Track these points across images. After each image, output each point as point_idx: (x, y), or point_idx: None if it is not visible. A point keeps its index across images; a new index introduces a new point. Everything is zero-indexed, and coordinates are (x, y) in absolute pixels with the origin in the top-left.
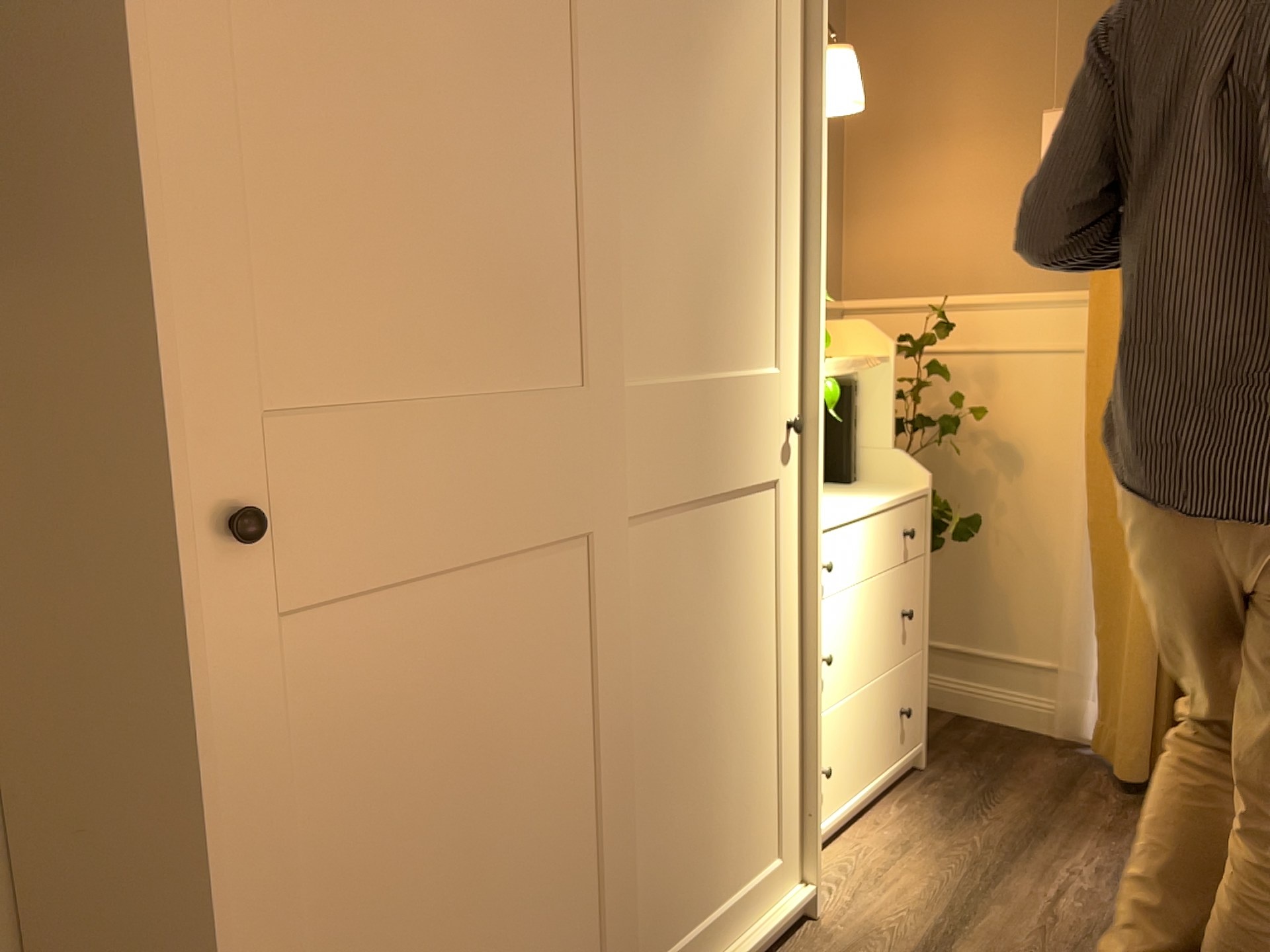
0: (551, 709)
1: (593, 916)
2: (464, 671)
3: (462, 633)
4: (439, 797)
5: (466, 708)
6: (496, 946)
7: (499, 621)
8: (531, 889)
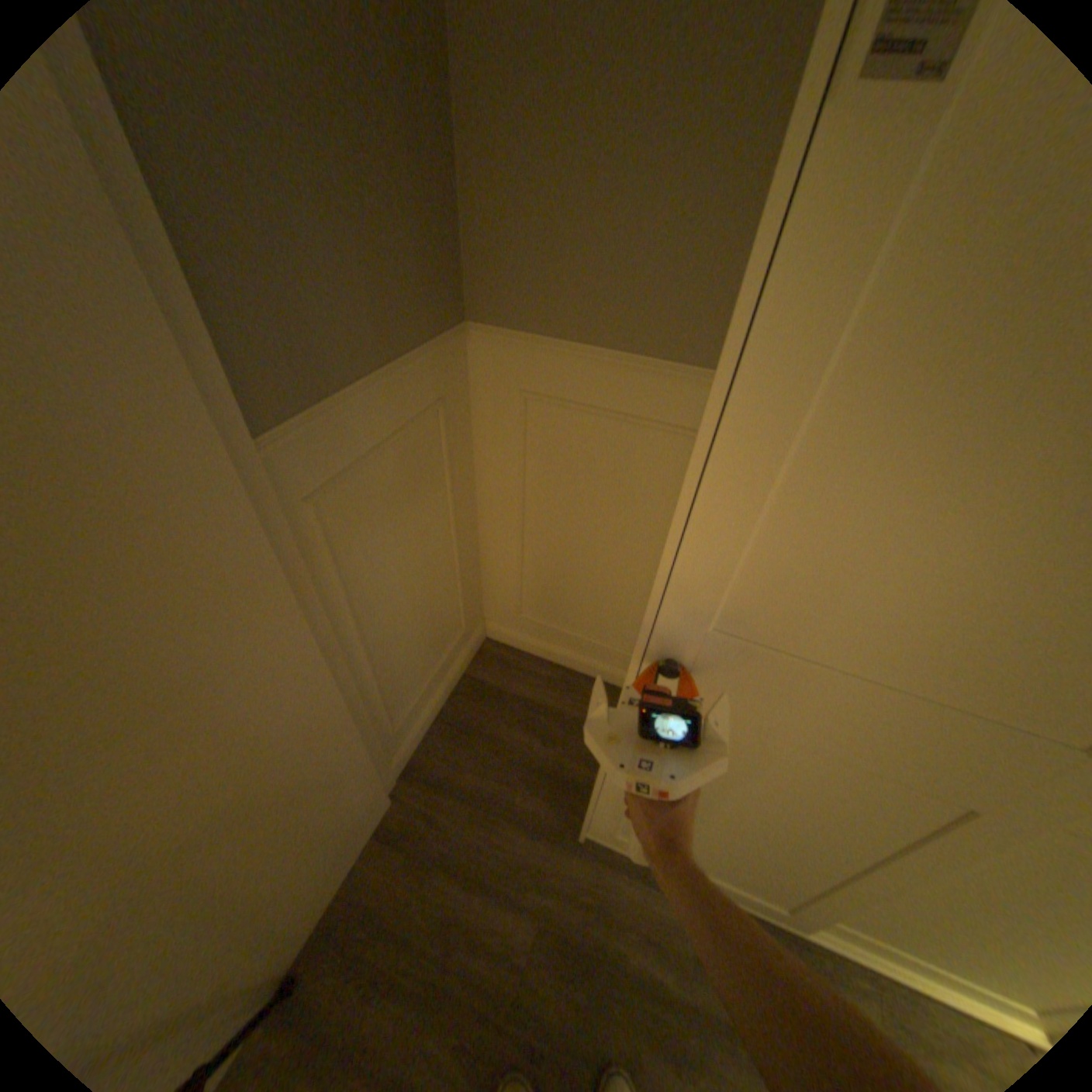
0: (824, 834)
1: (792, 897)
2: (759, 778)
3: (769, 767)
4: (707, 797)
5: (749, 789)
6: (714, 852)
7: (807, 782)
8: (751, 859)
